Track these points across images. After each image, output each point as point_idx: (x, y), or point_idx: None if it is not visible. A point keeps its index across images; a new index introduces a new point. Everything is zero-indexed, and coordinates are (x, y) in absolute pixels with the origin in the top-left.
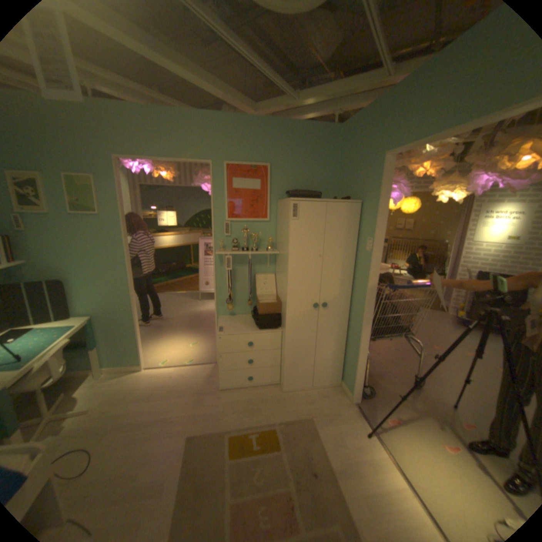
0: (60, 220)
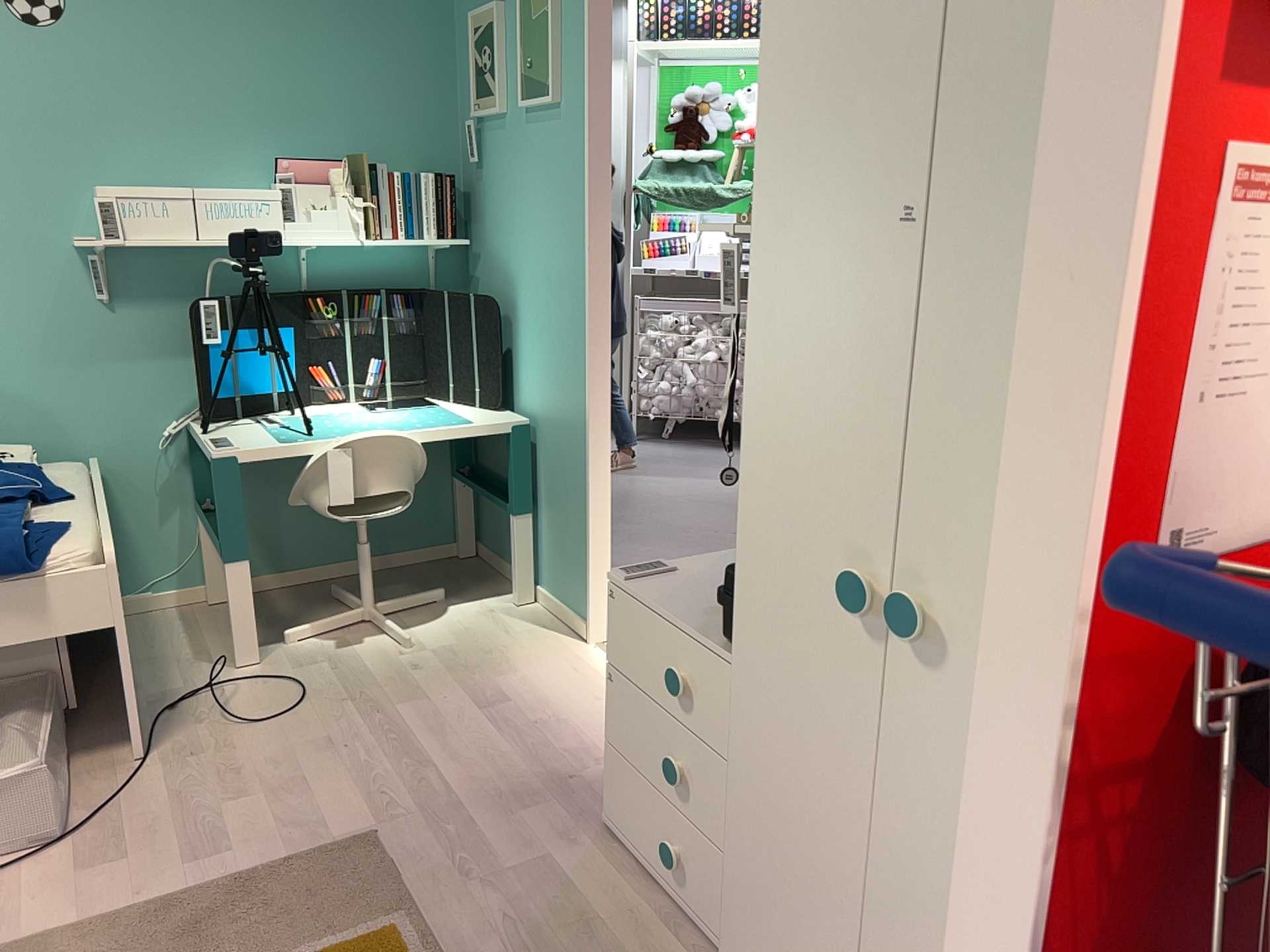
0: (516, 130)
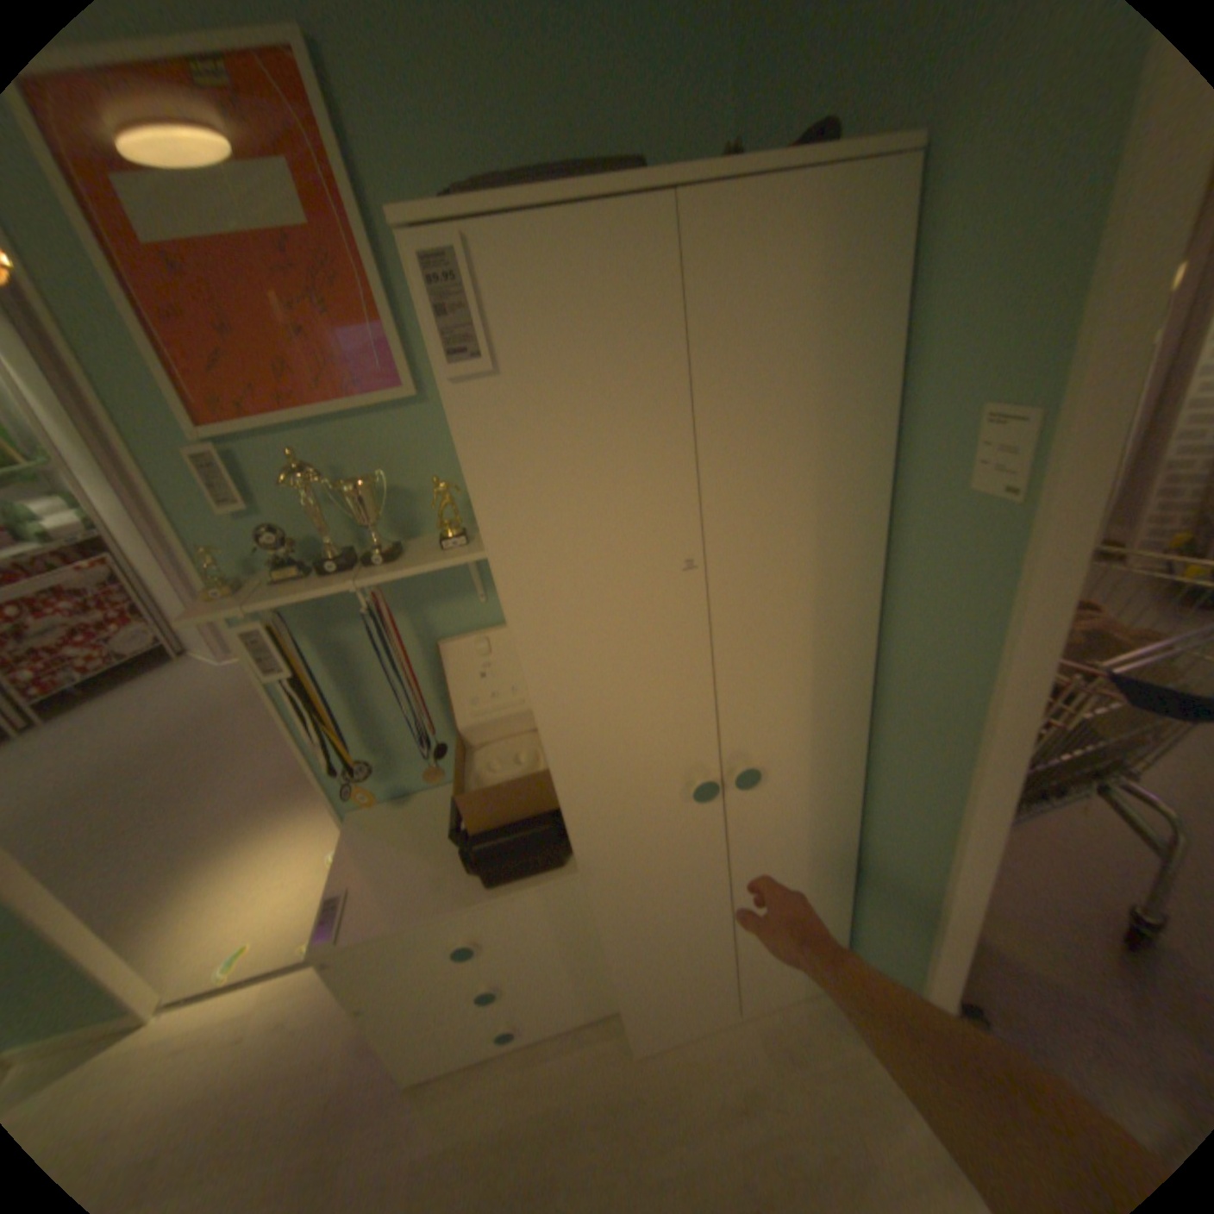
0: None
